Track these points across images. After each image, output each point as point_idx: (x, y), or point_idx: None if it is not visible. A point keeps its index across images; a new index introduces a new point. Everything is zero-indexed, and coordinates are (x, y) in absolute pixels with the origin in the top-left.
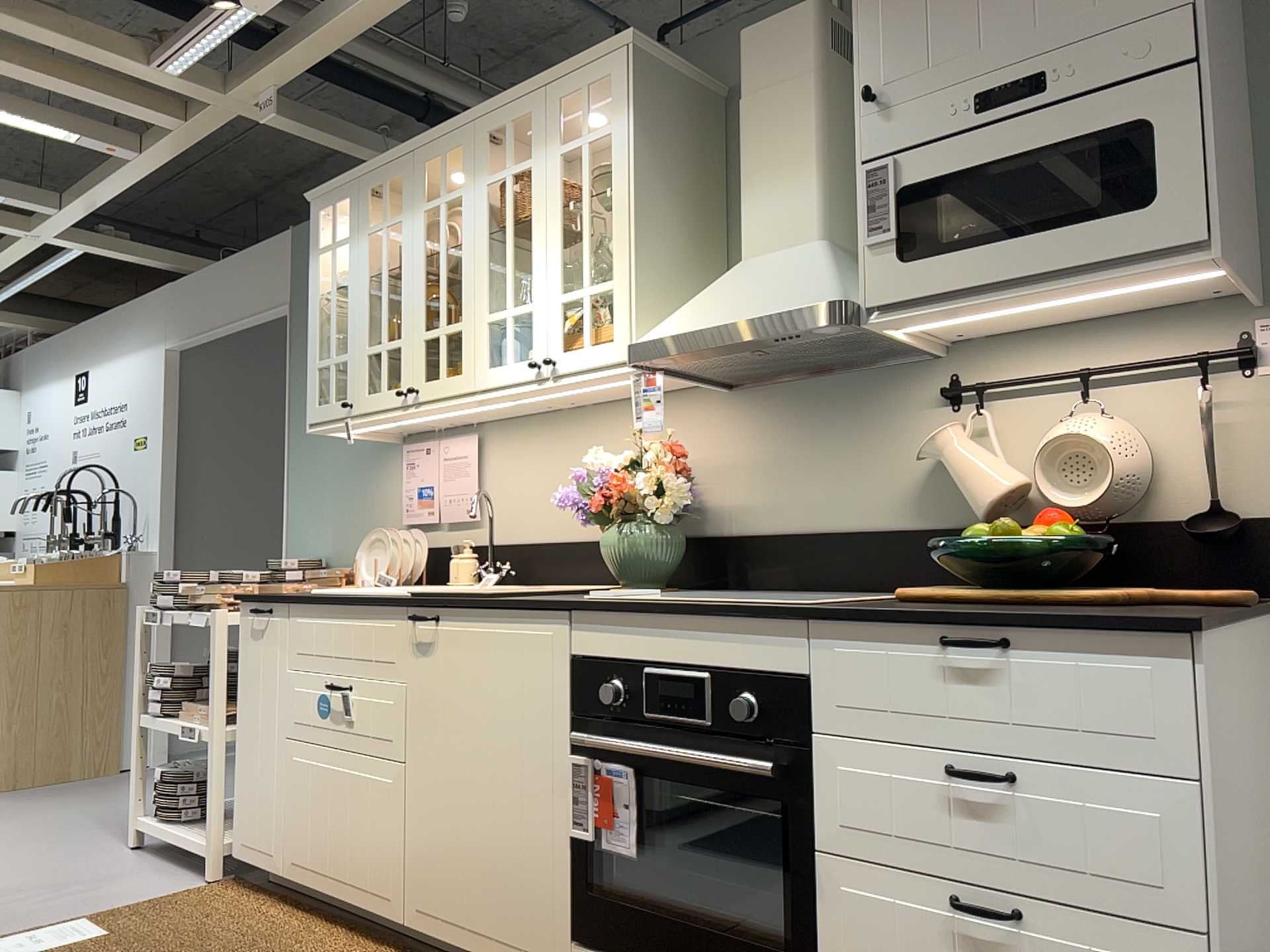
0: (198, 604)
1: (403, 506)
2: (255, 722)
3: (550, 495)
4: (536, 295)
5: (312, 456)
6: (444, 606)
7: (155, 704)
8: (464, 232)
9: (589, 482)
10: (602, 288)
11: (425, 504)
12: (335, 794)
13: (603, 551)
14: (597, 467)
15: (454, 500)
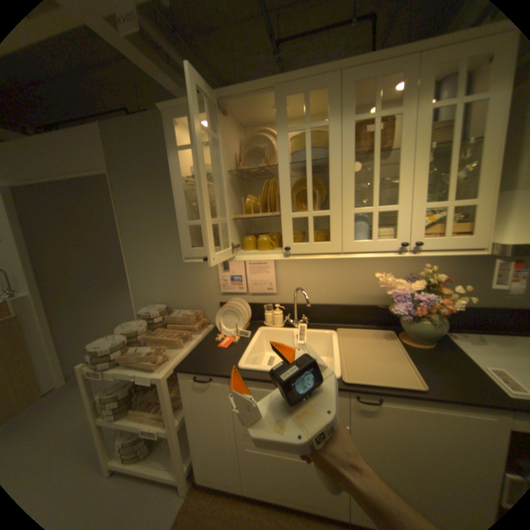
0: (128, 365)
1: (222, 284)
2: (206, 431)
3: (324, 283)
4: (403, 201)
5: (144, 254)
6: (394, 398)
7: (106, 416)
8: (331, 151)
9: (397, 295)
10: (468, 203)
11: (237, 284)
12: (287, 469)
13: (412, 329)
14: (386, 282)
15: (259, 283)
